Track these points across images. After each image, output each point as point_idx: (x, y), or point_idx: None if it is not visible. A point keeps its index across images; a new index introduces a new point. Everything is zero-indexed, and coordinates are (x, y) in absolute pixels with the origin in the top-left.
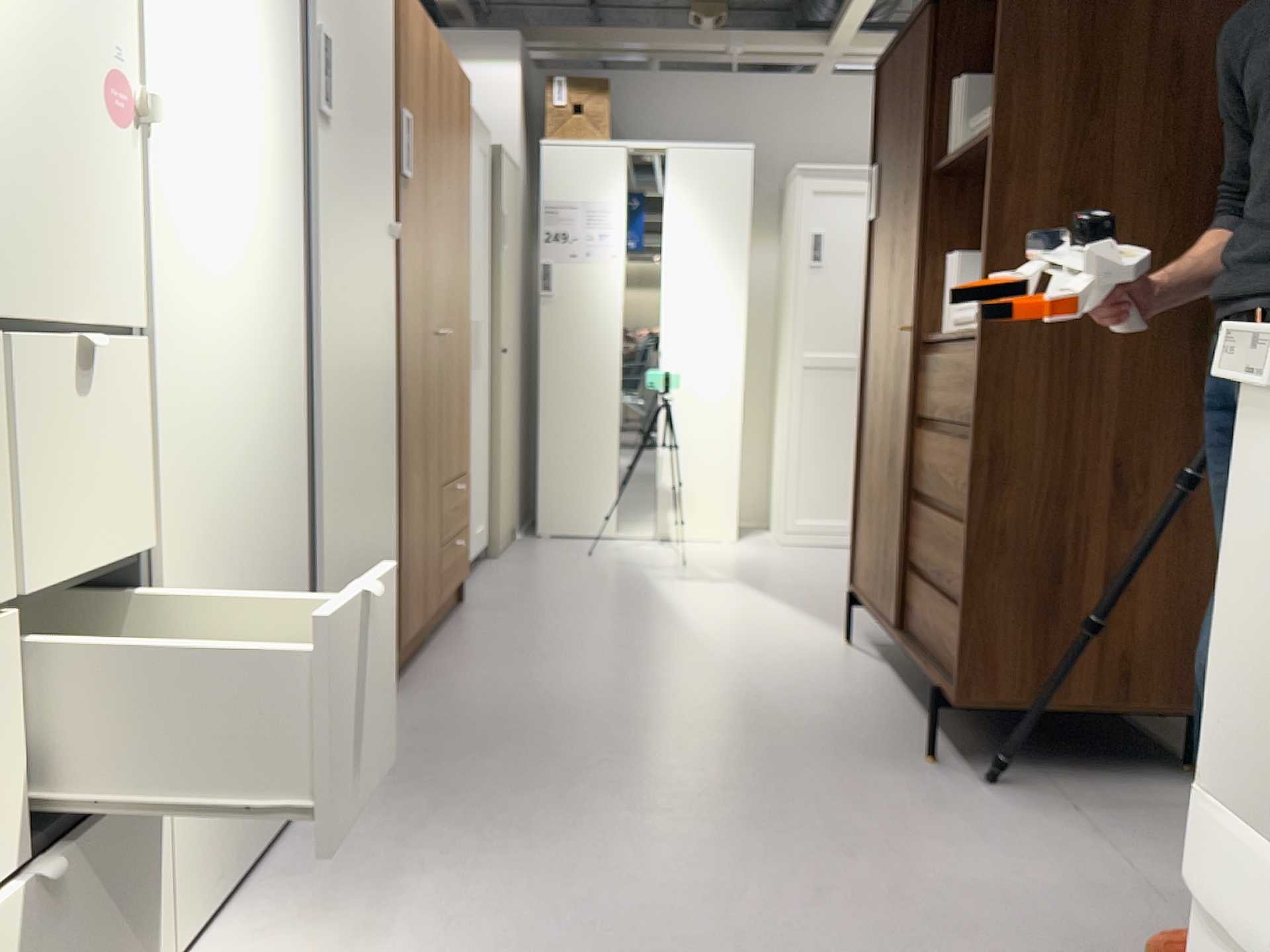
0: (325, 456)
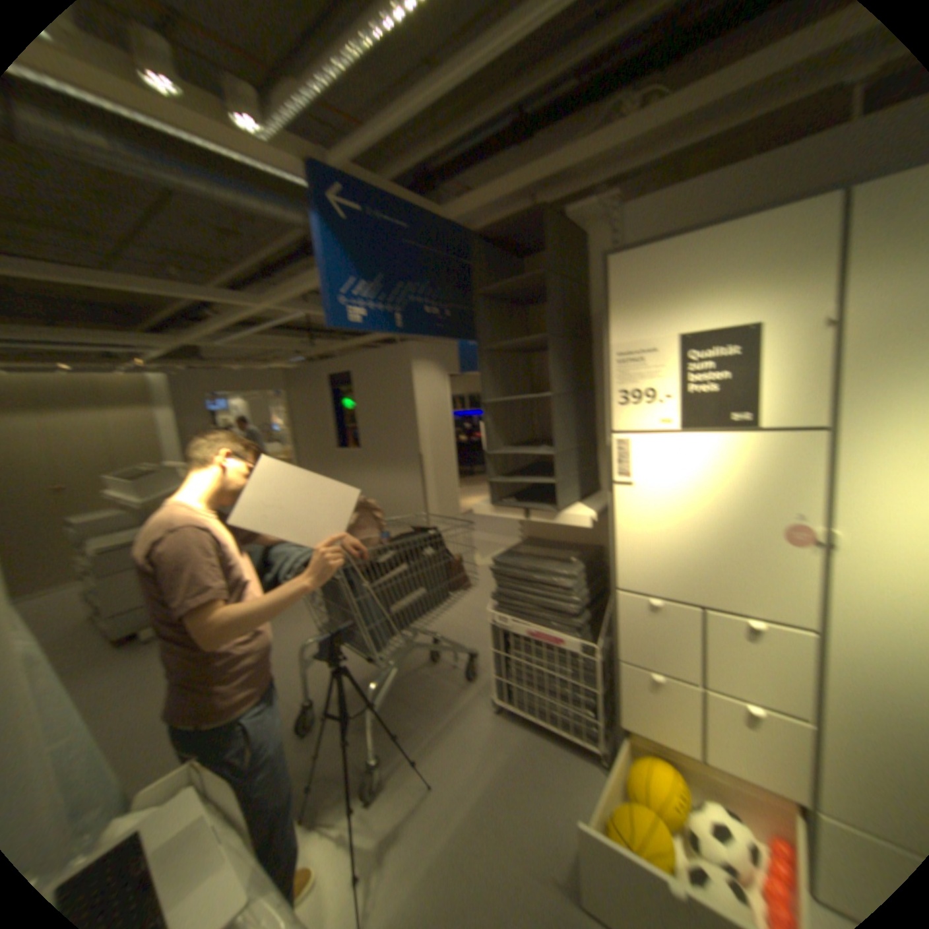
0: None
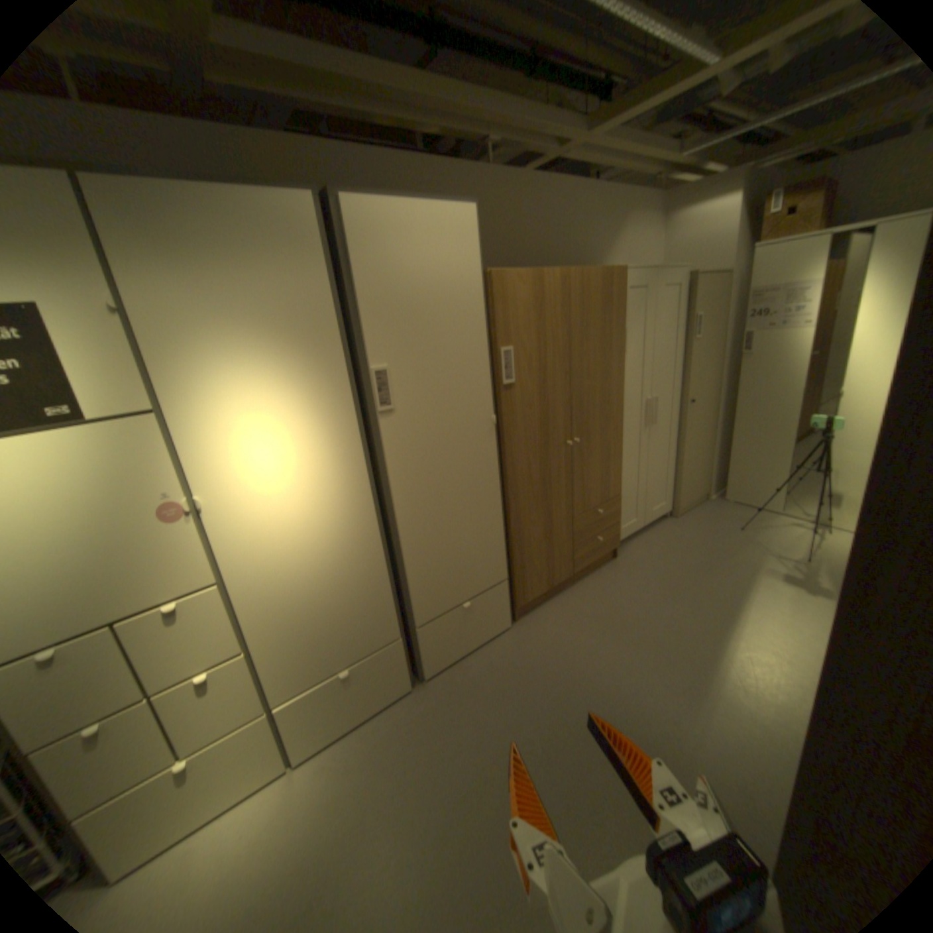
0: (413, 560)
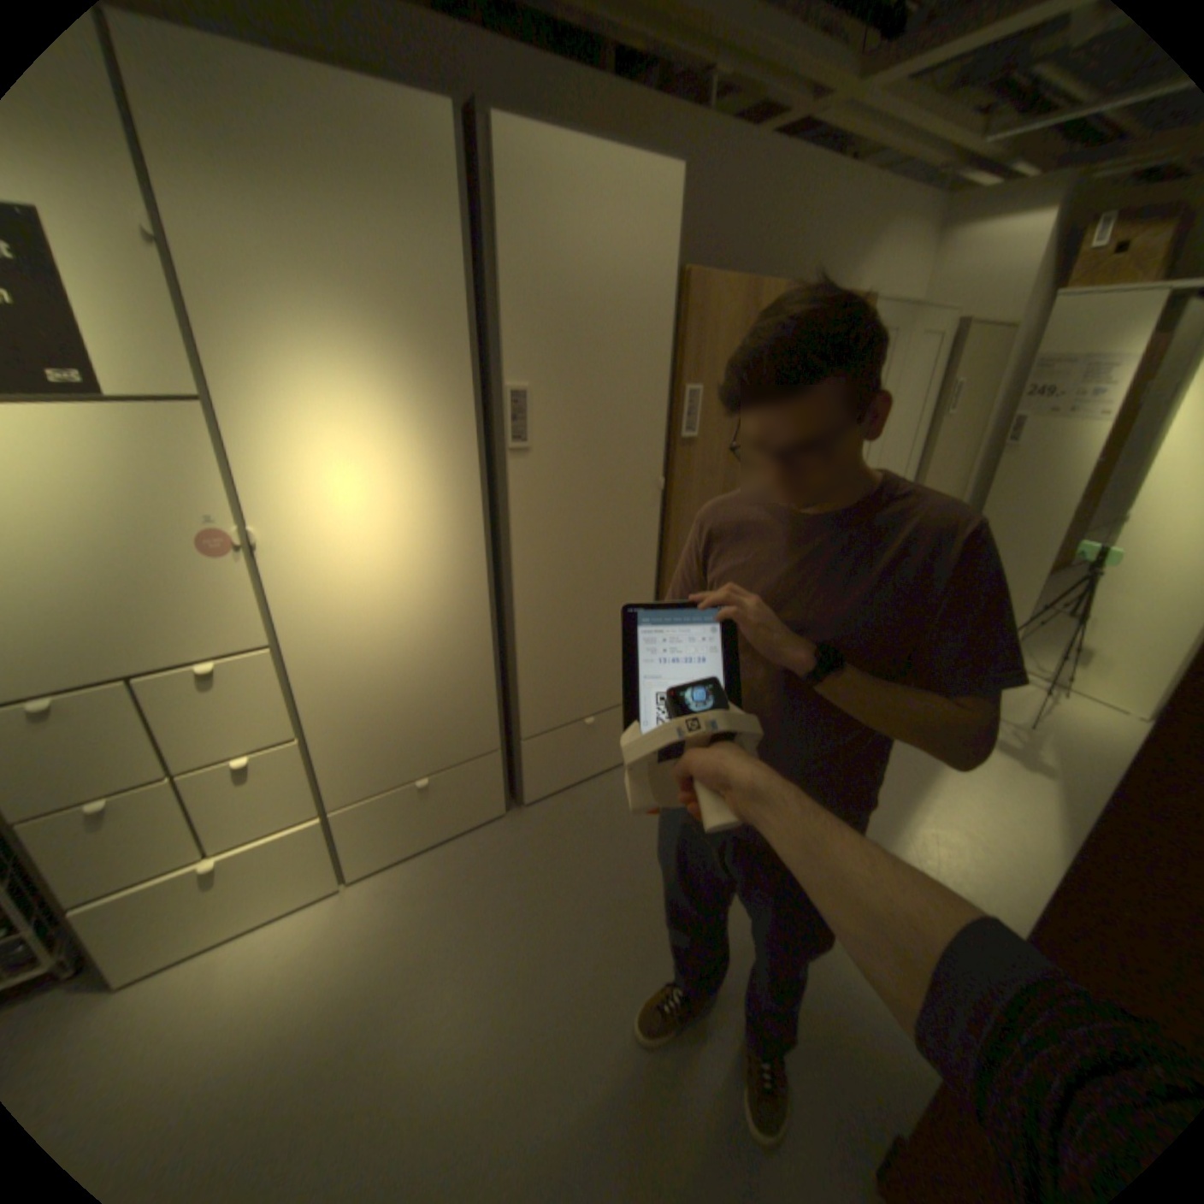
0: (529, 654)
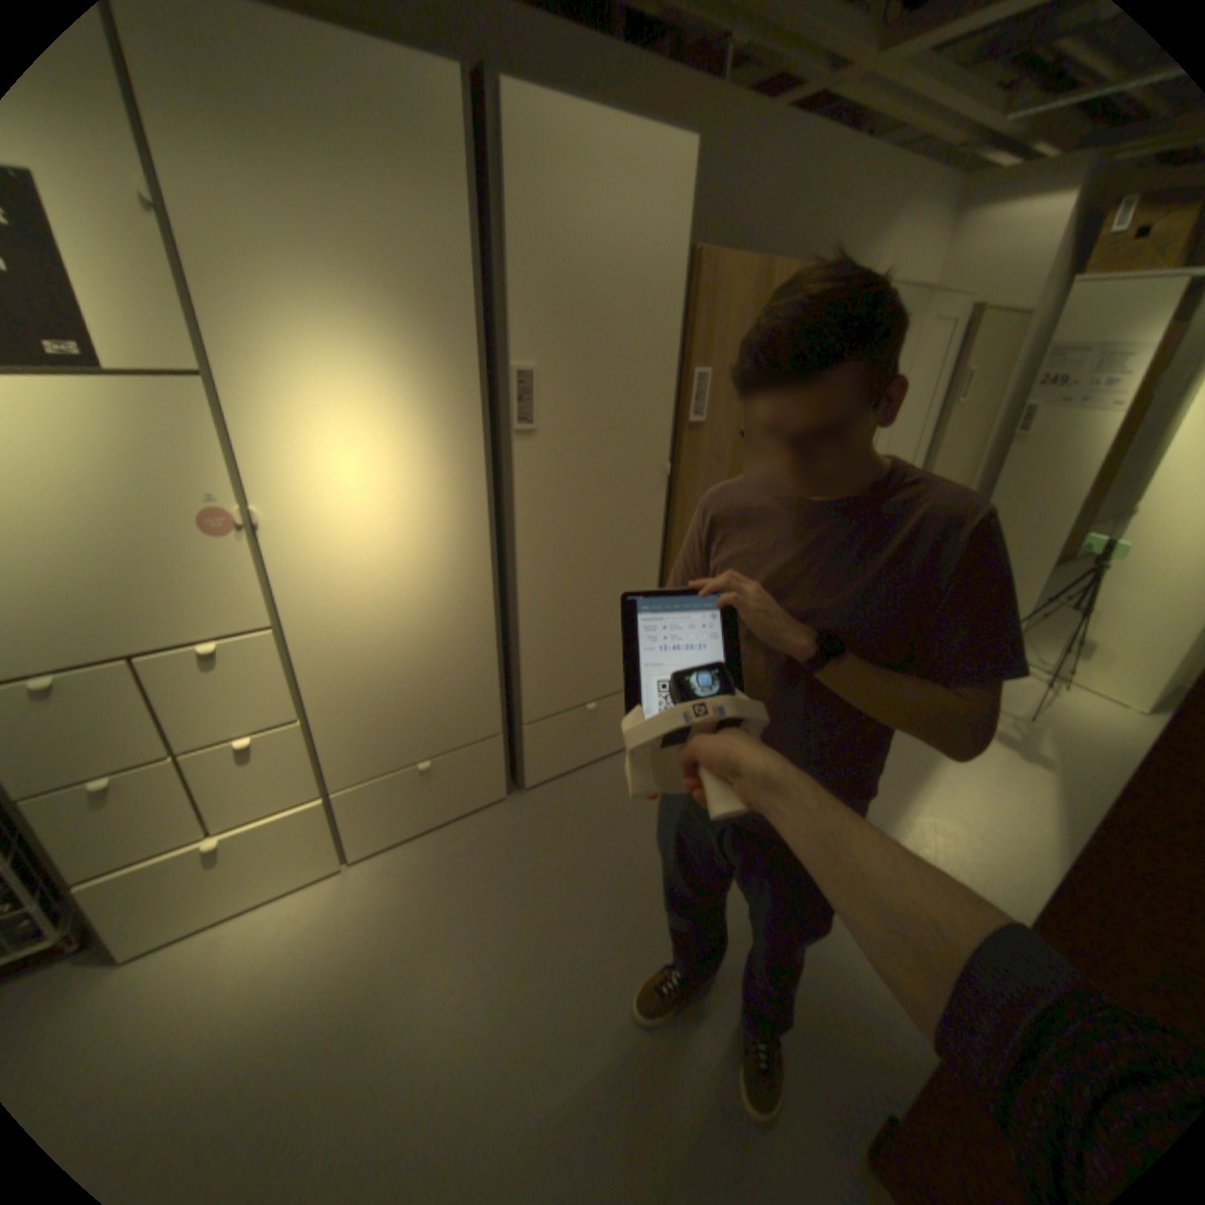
0: (532, 639)
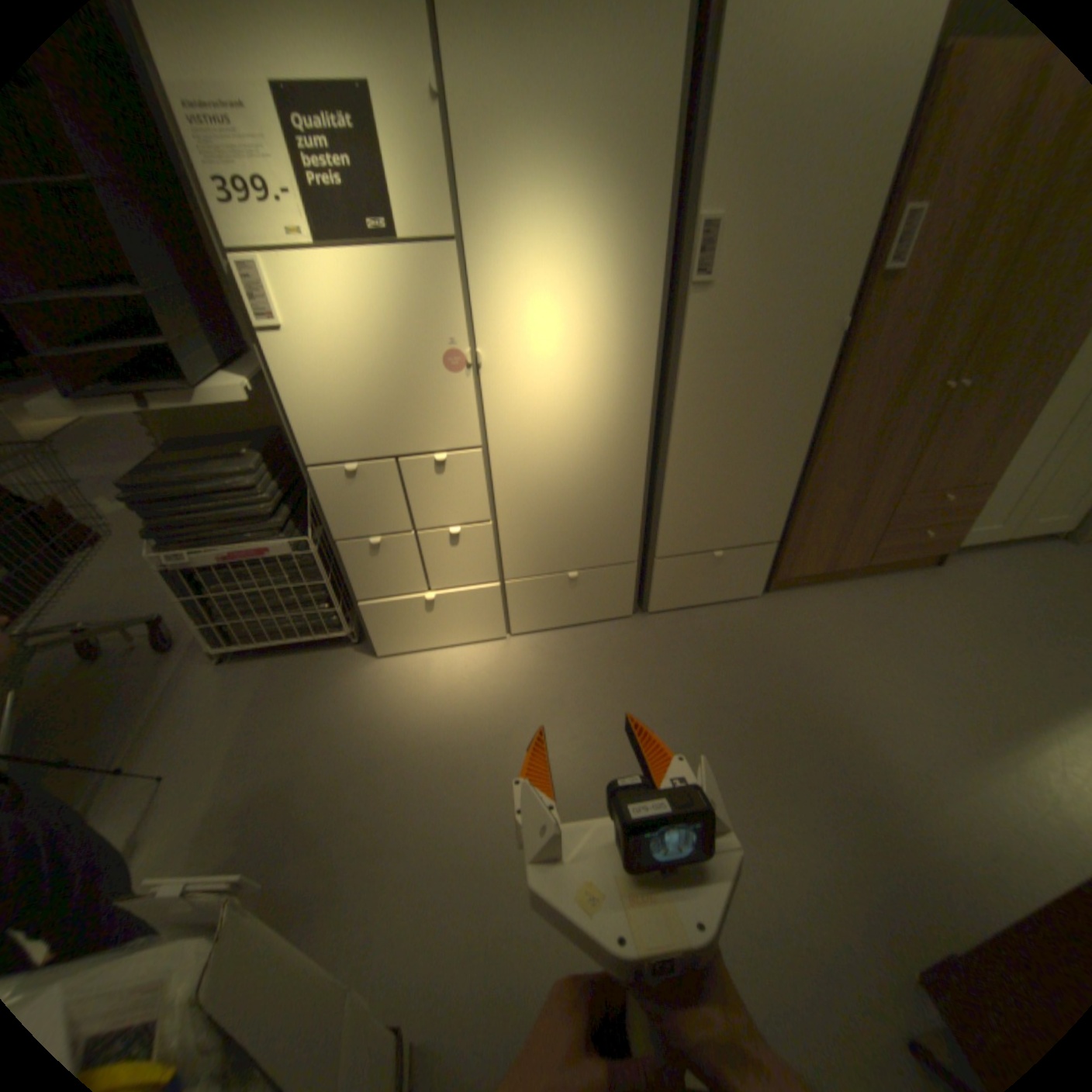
0: (675, 484)
